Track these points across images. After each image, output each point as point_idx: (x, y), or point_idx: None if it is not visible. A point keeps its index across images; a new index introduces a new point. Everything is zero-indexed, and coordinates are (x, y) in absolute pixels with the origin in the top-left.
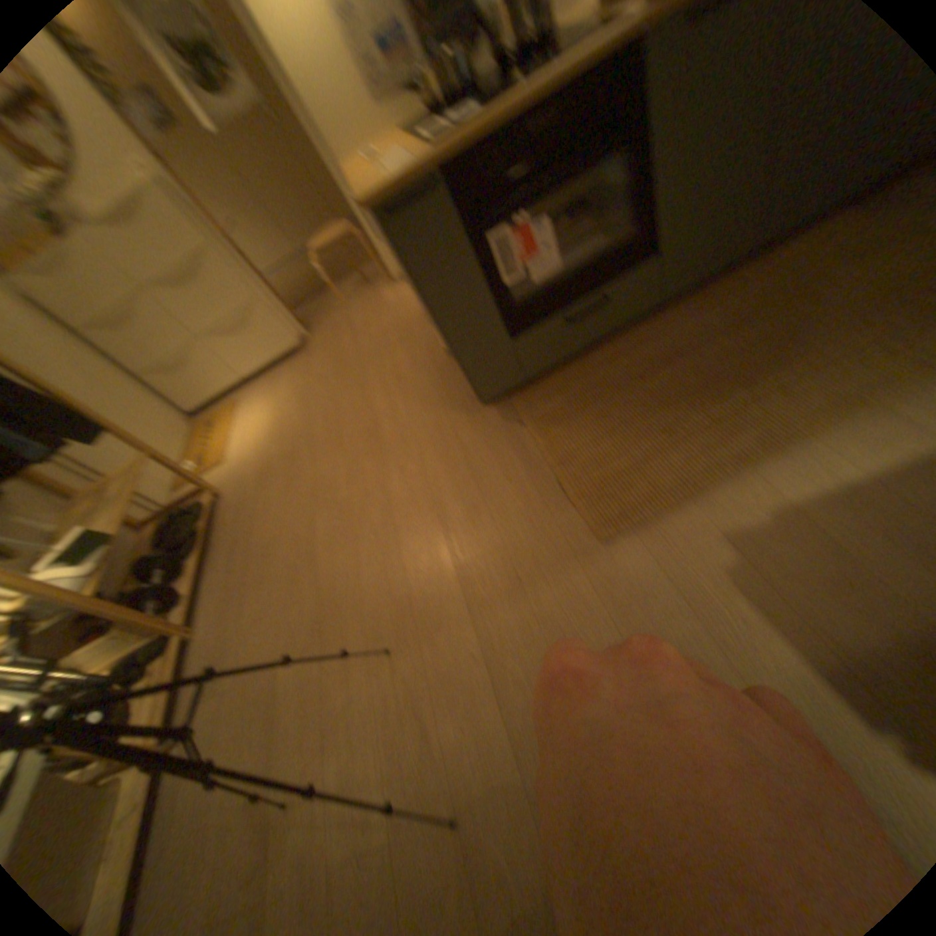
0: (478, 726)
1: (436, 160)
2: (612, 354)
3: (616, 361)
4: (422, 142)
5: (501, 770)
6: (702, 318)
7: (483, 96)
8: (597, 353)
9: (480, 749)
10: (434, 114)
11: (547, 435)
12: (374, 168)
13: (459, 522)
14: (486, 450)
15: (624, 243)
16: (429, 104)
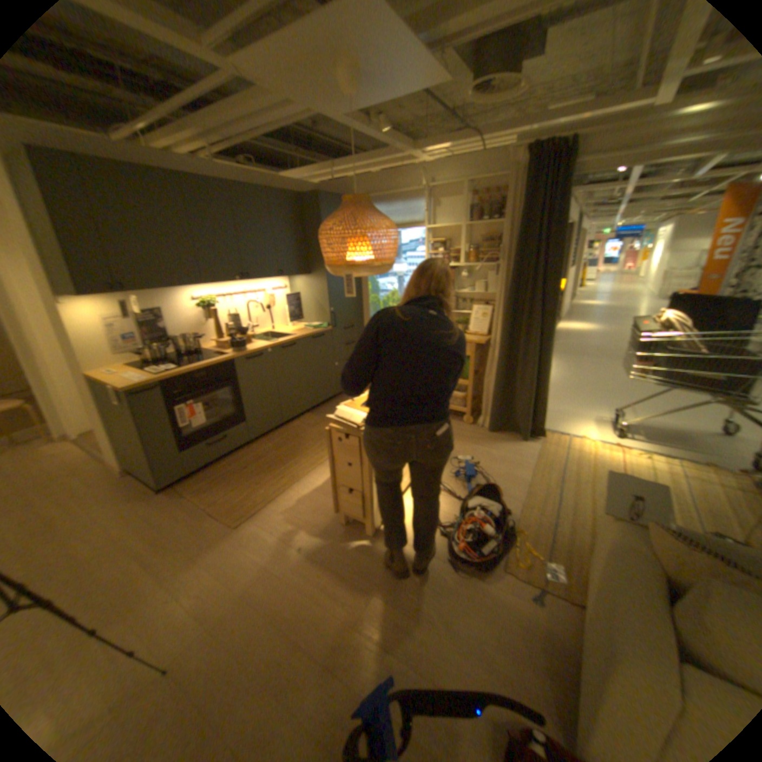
0: (172, 628)
1: (155, 380)
2: (227, 463)
3: (229, 465)
4: (143, 373)
5: (190, 635)
6: (264, 446)
7: (168, 362)
8: (219, 463)
9: (176, 636)
10: (141, 363)
11: (196, 499)
12: (111, 378)
13: (142, 552)
14: (157, 515)
15: (229, 417)
16: (140, 360)
